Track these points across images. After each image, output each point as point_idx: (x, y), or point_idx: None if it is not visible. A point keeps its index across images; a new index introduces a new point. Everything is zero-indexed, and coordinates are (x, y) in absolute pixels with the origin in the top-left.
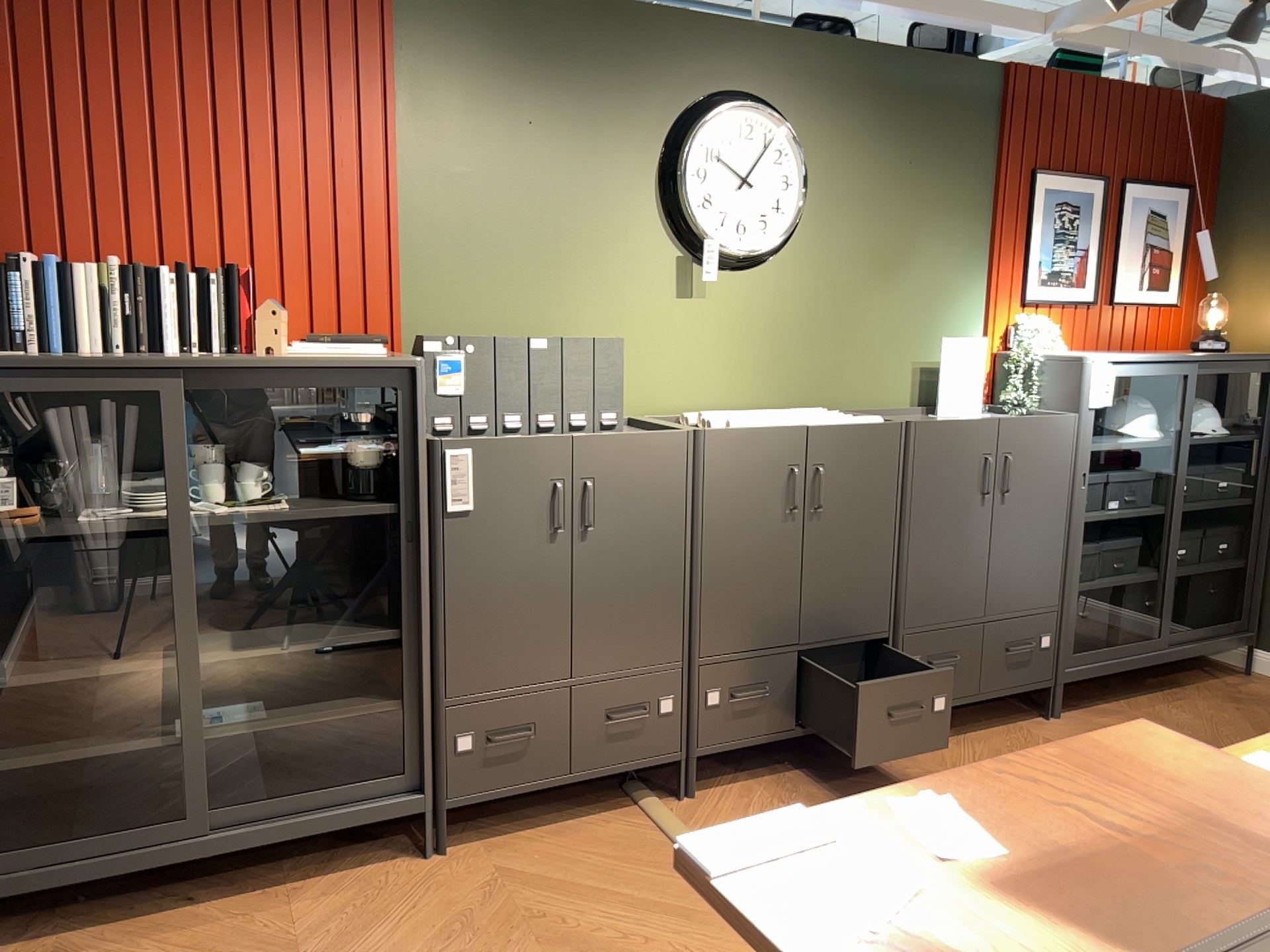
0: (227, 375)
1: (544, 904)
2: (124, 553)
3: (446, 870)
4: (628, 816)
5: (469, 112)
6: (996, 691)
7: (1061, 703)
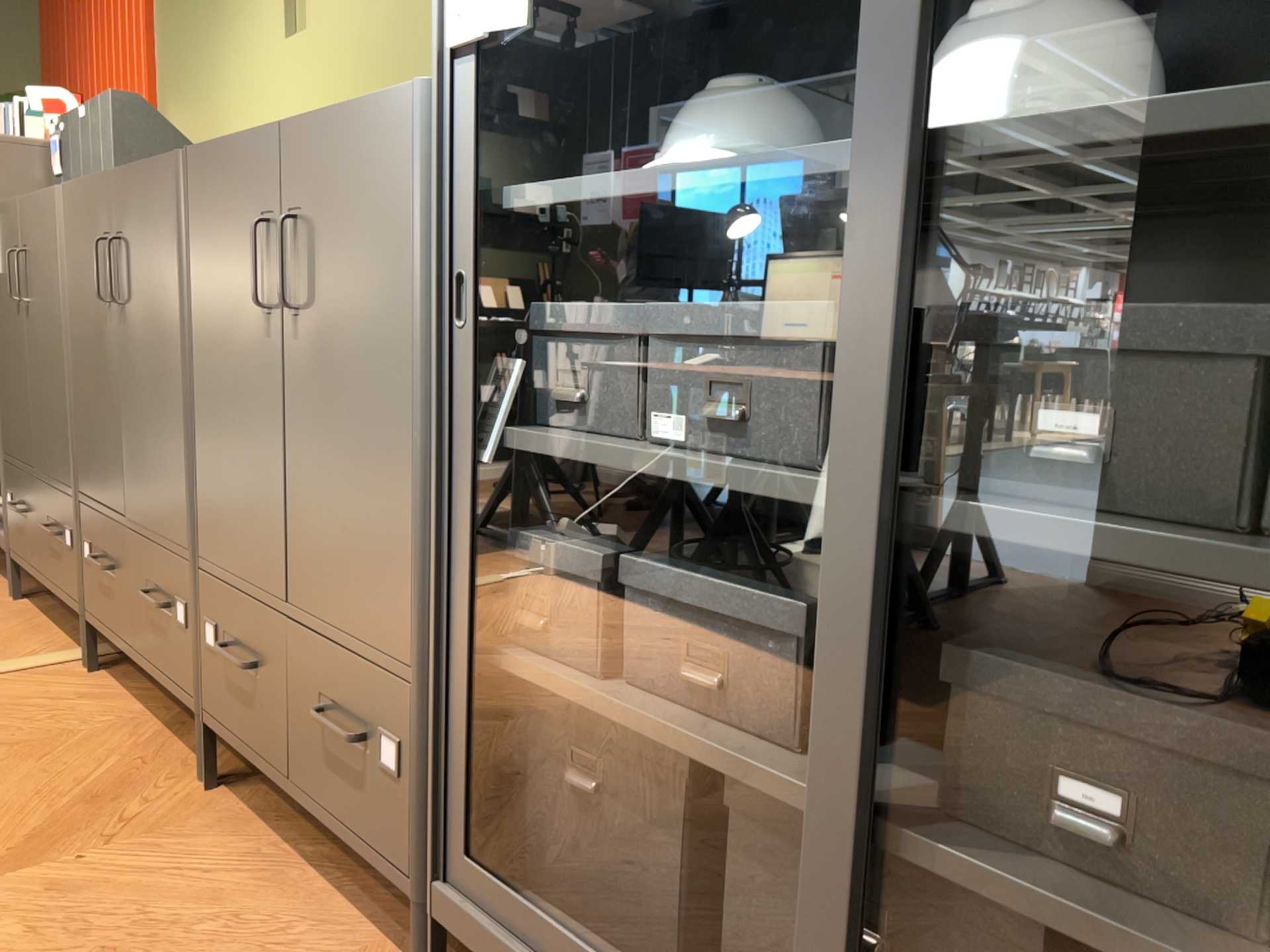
0: None
1: None
2: None
3: None
4: (61, 650)
5: None
6: (311, 802)
7: None
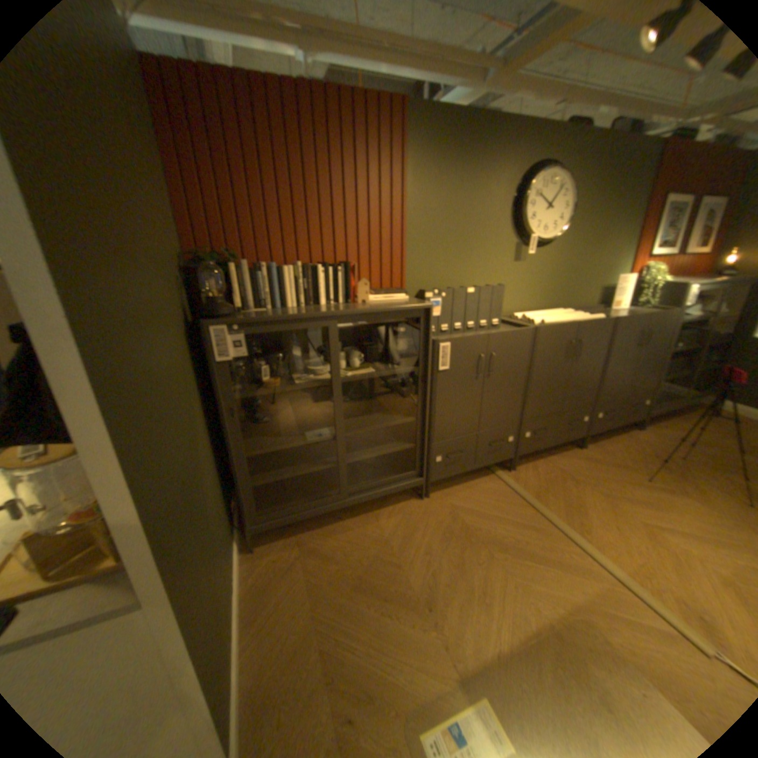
0: (354, 317)
1: (478, 523)
2: (311, 394)
3: (432, 506)
4: (493, 479)
5: (435, 176)
6: (626, 423)
7: (647, 425)
